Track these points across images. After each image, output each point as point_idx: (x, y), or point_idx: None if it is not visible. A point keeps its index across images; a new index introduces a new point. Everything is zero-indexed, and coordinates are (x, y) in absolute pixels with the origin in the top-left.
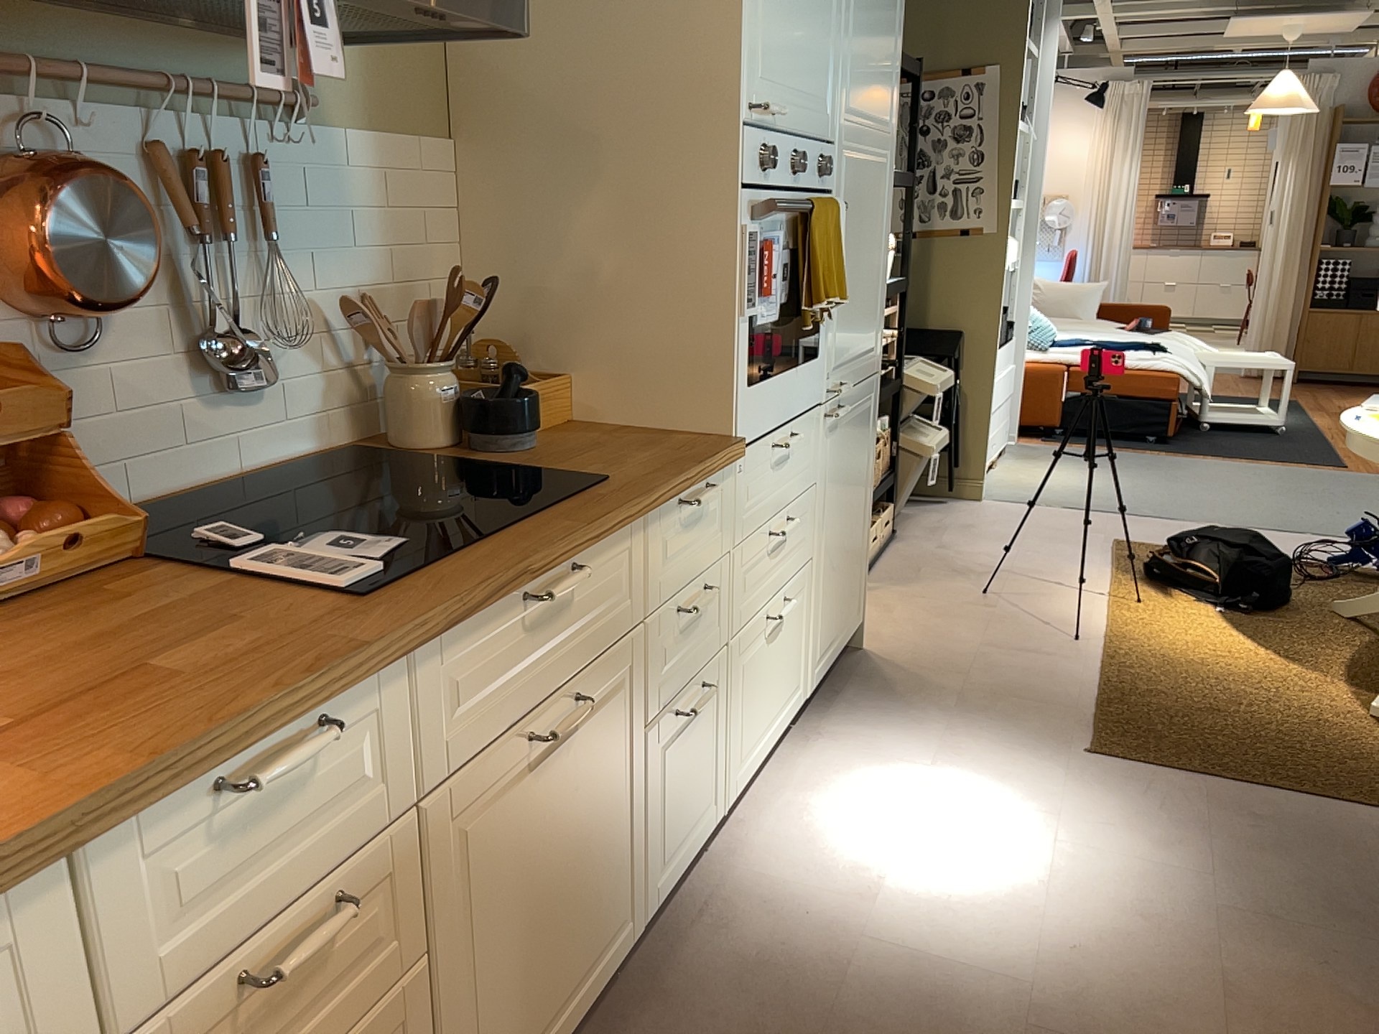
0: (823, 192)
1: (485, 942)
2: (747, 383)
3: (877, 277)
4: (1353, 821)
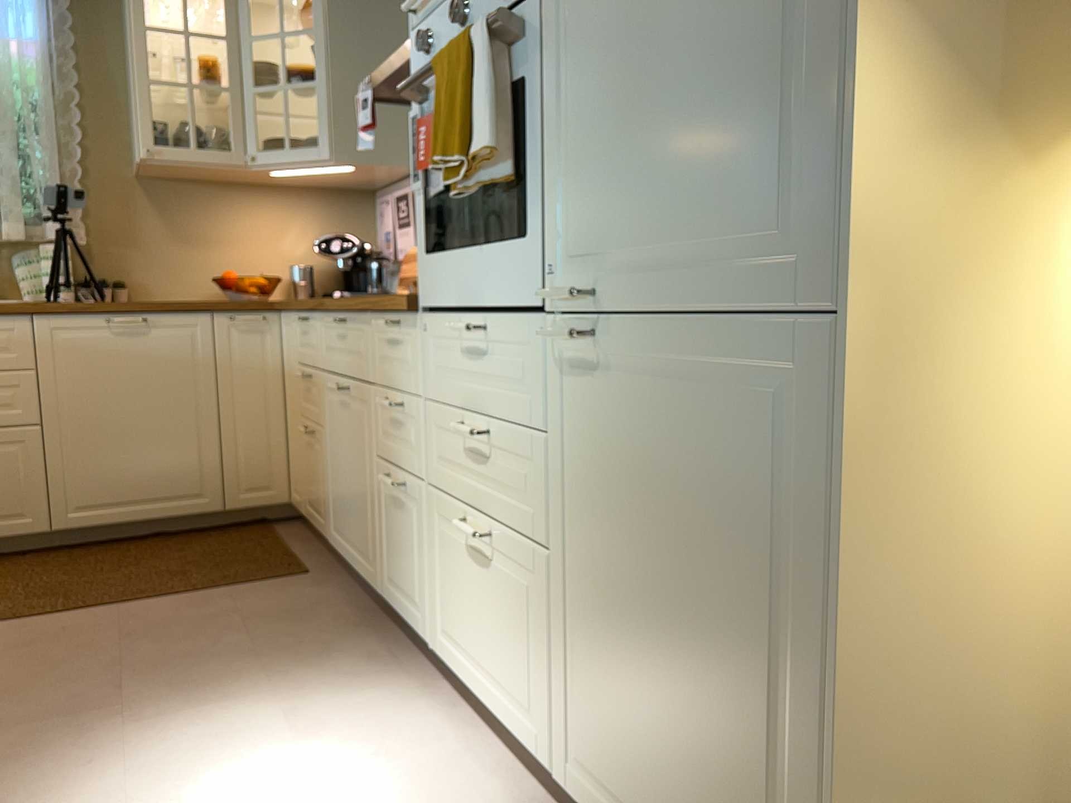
0: (521, 1)
1: (332, 455)
2: (428, 251)
3: (777, 38)
4: None
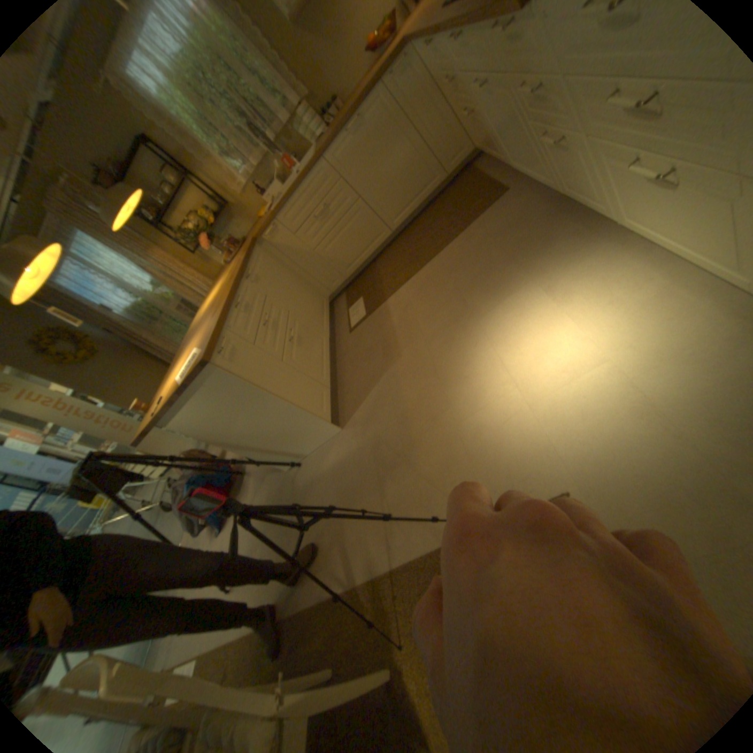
0: None
1: (493, 119)
2: None
3: None
4: (422, 535)
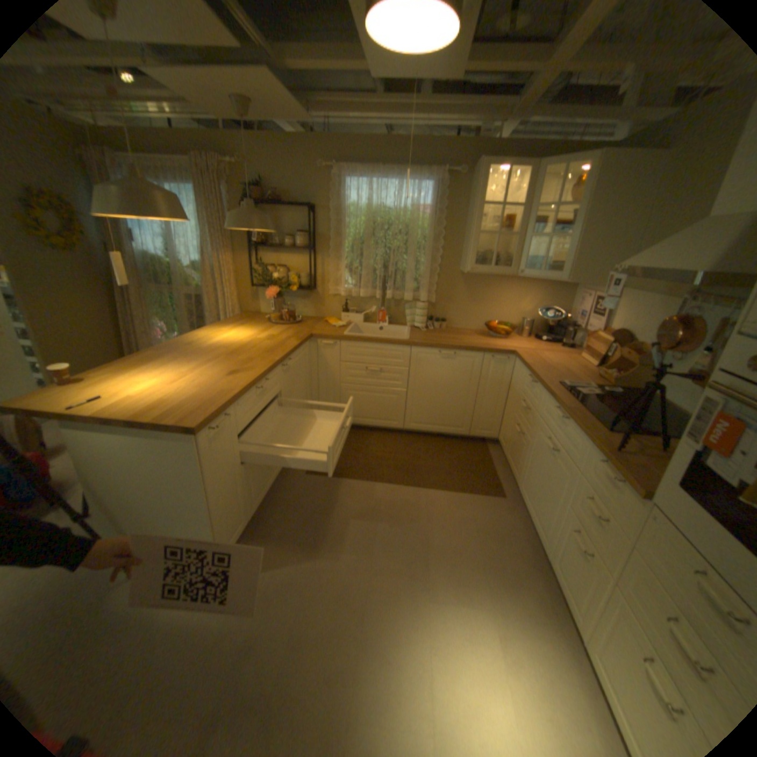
0: None
1: (534, 461)
2: (679, 485)
3: None
4: None
